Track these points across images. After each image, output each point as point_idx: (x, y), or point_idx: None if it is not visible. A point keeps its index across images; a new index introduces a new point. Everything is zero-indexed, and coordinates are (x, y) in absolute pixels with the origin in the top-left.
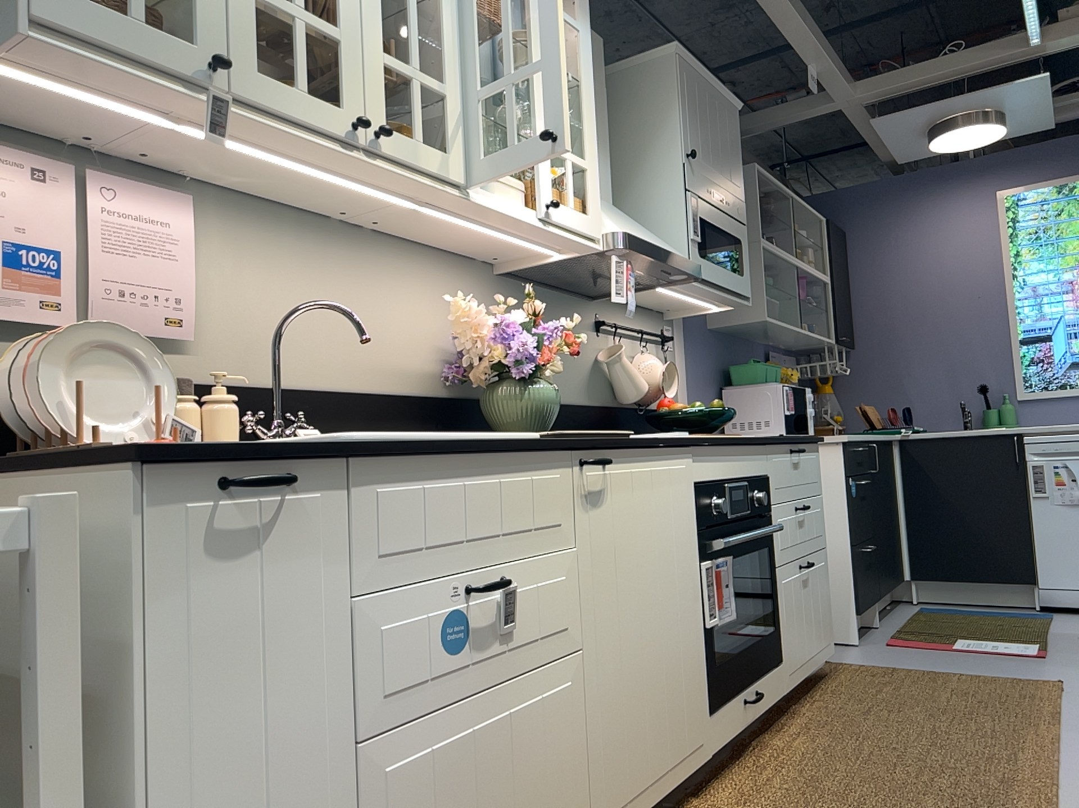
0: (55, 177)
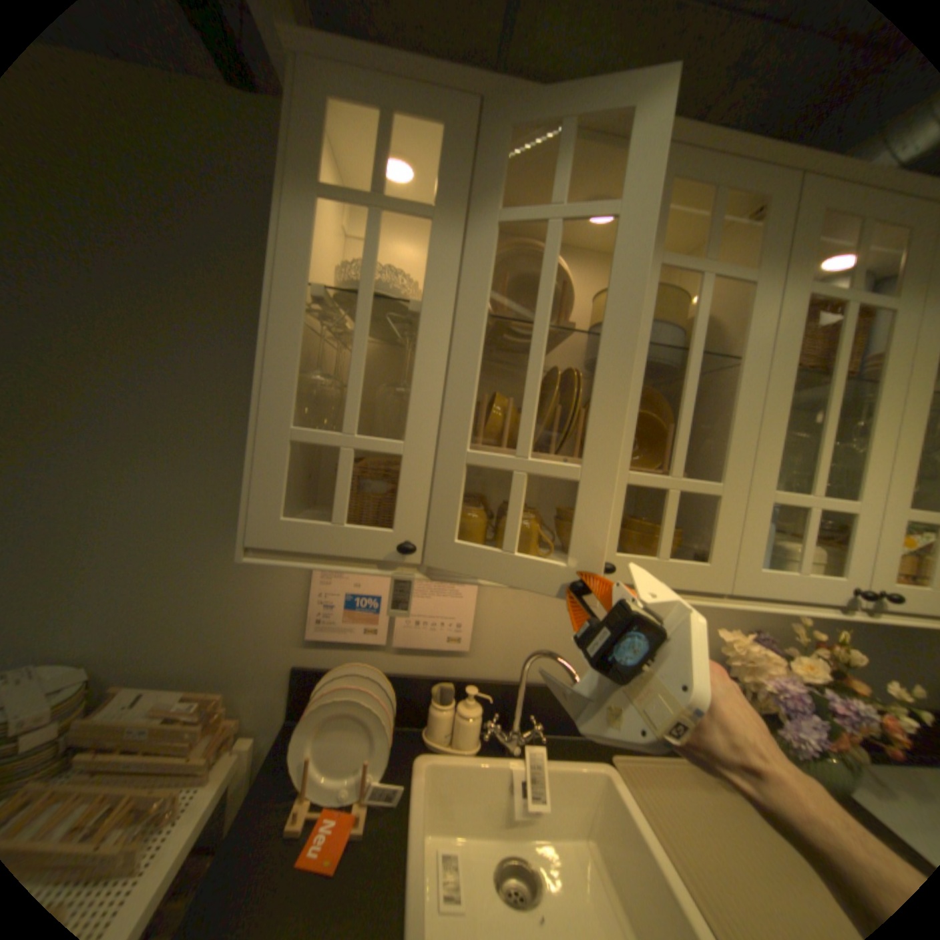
0: None
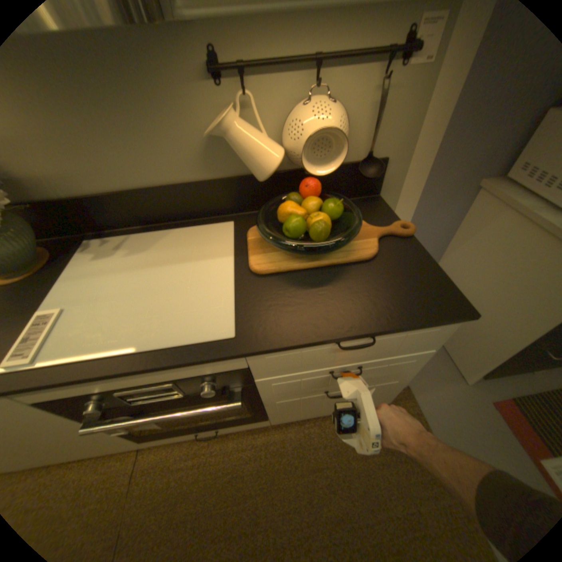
0: None
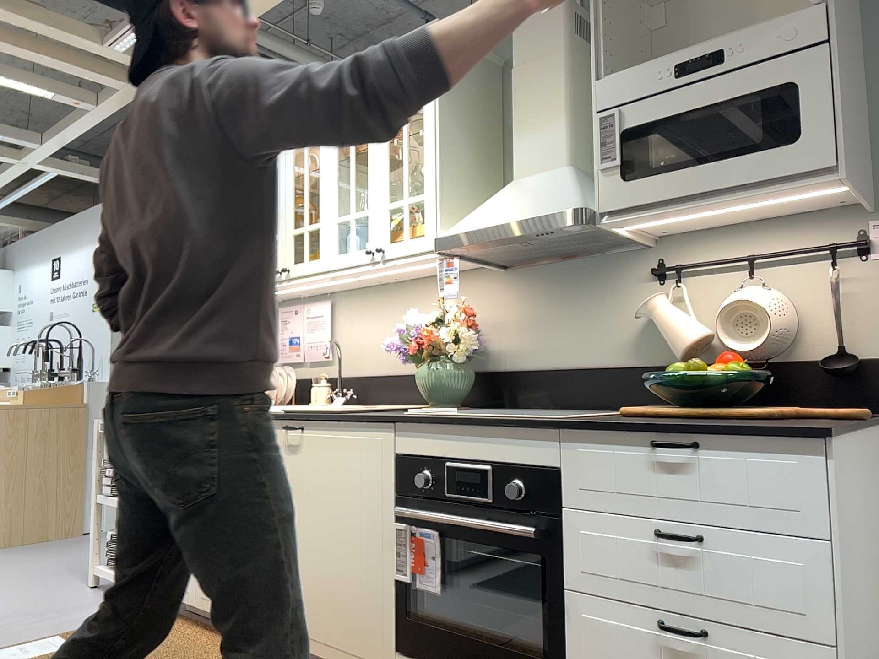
0: (298, 310)
